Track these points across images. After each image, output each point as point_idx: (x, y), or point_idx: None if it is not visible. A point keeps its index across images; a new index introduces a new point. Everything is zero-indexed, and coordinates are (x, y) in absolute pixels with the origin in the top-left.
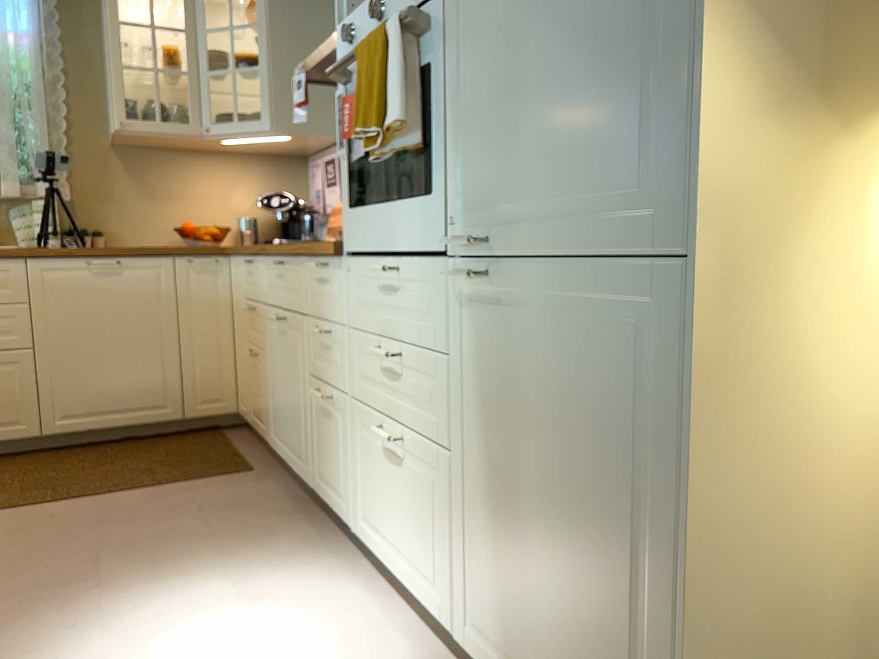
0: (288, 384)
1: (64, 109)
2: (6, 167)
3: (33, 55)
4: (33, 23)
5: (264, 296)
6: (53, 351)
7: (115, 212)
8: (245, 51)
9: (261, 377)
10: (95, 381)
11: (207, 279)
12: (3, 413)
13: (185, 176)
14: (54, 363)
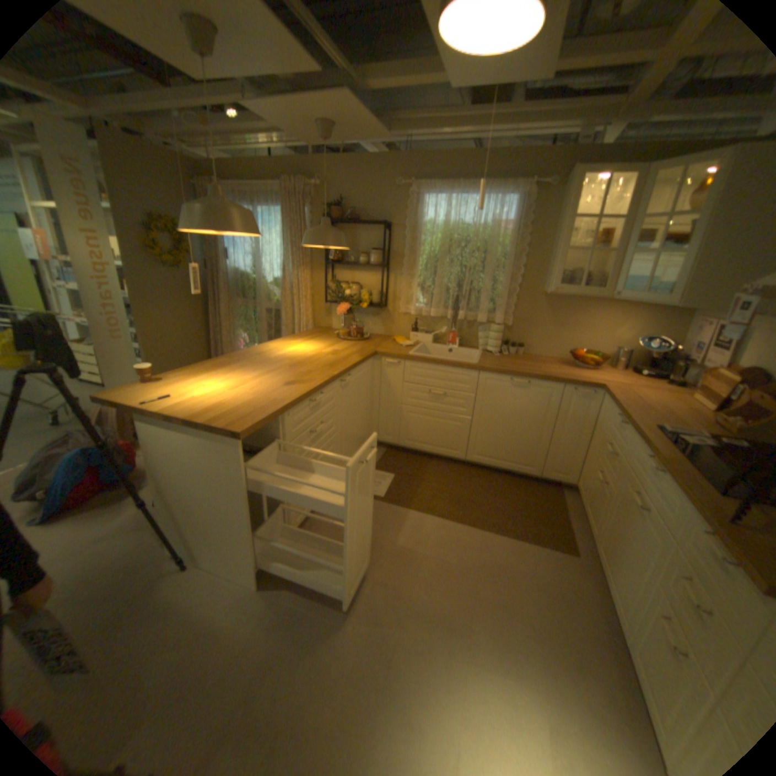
0: (632, 552)
1: (522, 271)
2: (483, 306)
3: (513, 237)
4: (518, 216)
5: (630, 462)
6: (481, 422)
7: (535, 333)
8: (676, 232)
9: (605, 503)
10: (498, 443)
11: (584, 403)
12: (452, 444)
13: (587, 314)
14: (480, 428)
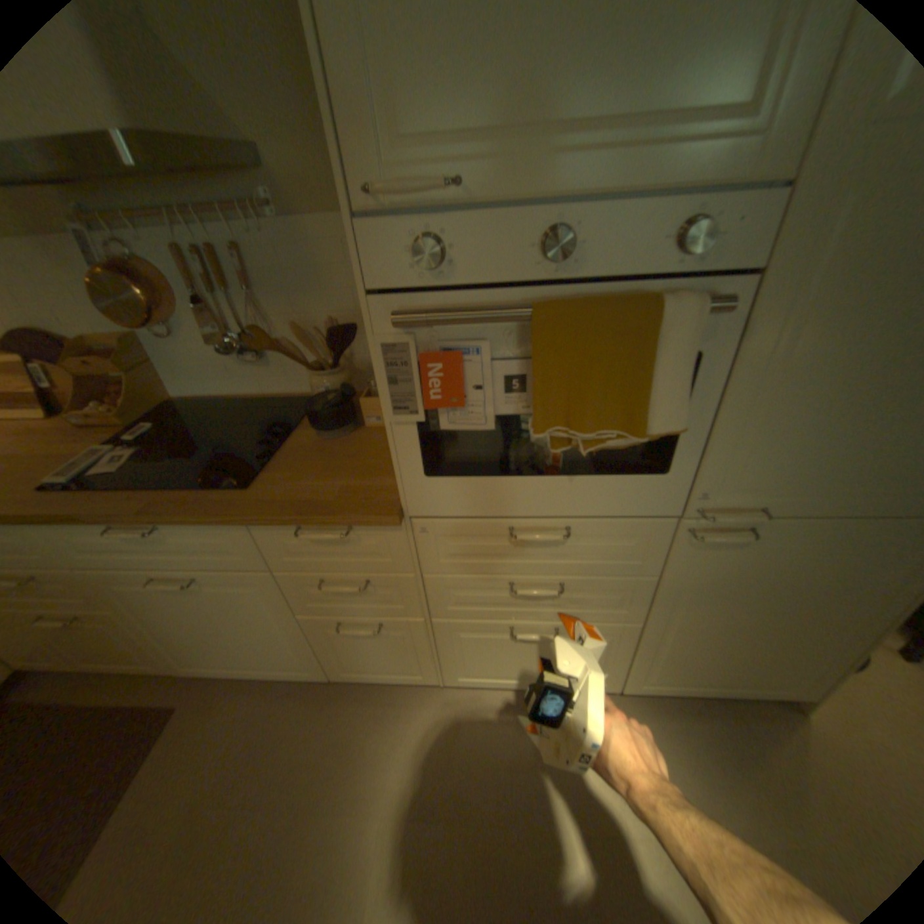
0: (227, 628)
1: None
2: None
3: None
4: None
5: (76, 563)
6: None
7: None
8: None
9: (109, 633)
10: None
11: None
12: None
13: None
14: None
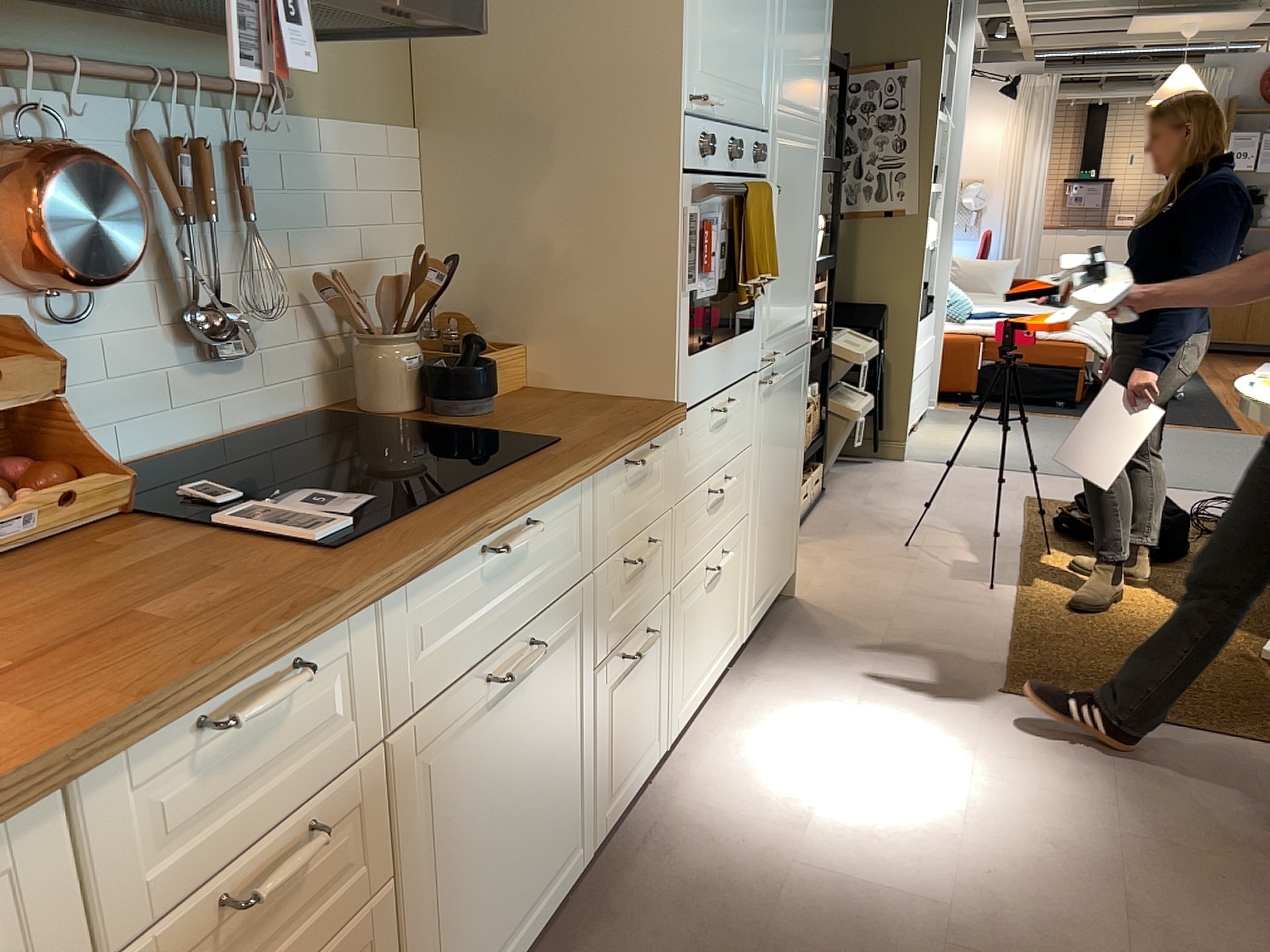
0: (528, 778)
1: None
2: None
3: None
4: None
5: (397, 708)
6: None
7: None
8: None
9: None
10: None
11: None
12: None
13: None
14: None
